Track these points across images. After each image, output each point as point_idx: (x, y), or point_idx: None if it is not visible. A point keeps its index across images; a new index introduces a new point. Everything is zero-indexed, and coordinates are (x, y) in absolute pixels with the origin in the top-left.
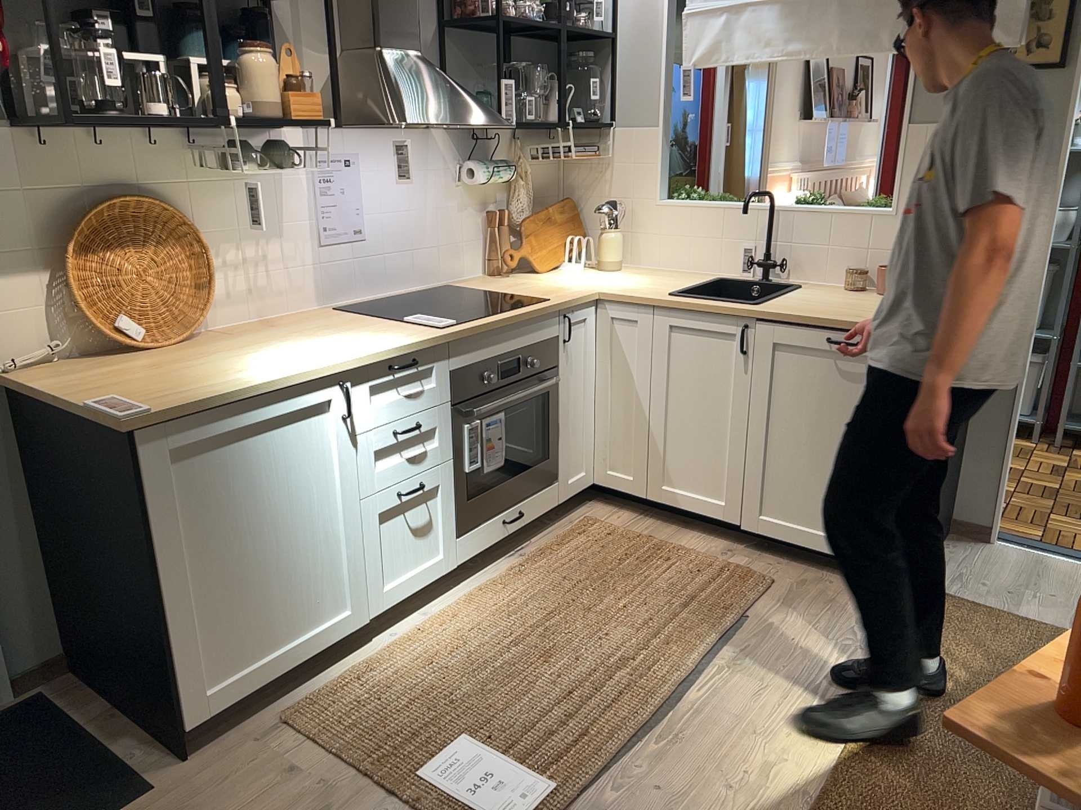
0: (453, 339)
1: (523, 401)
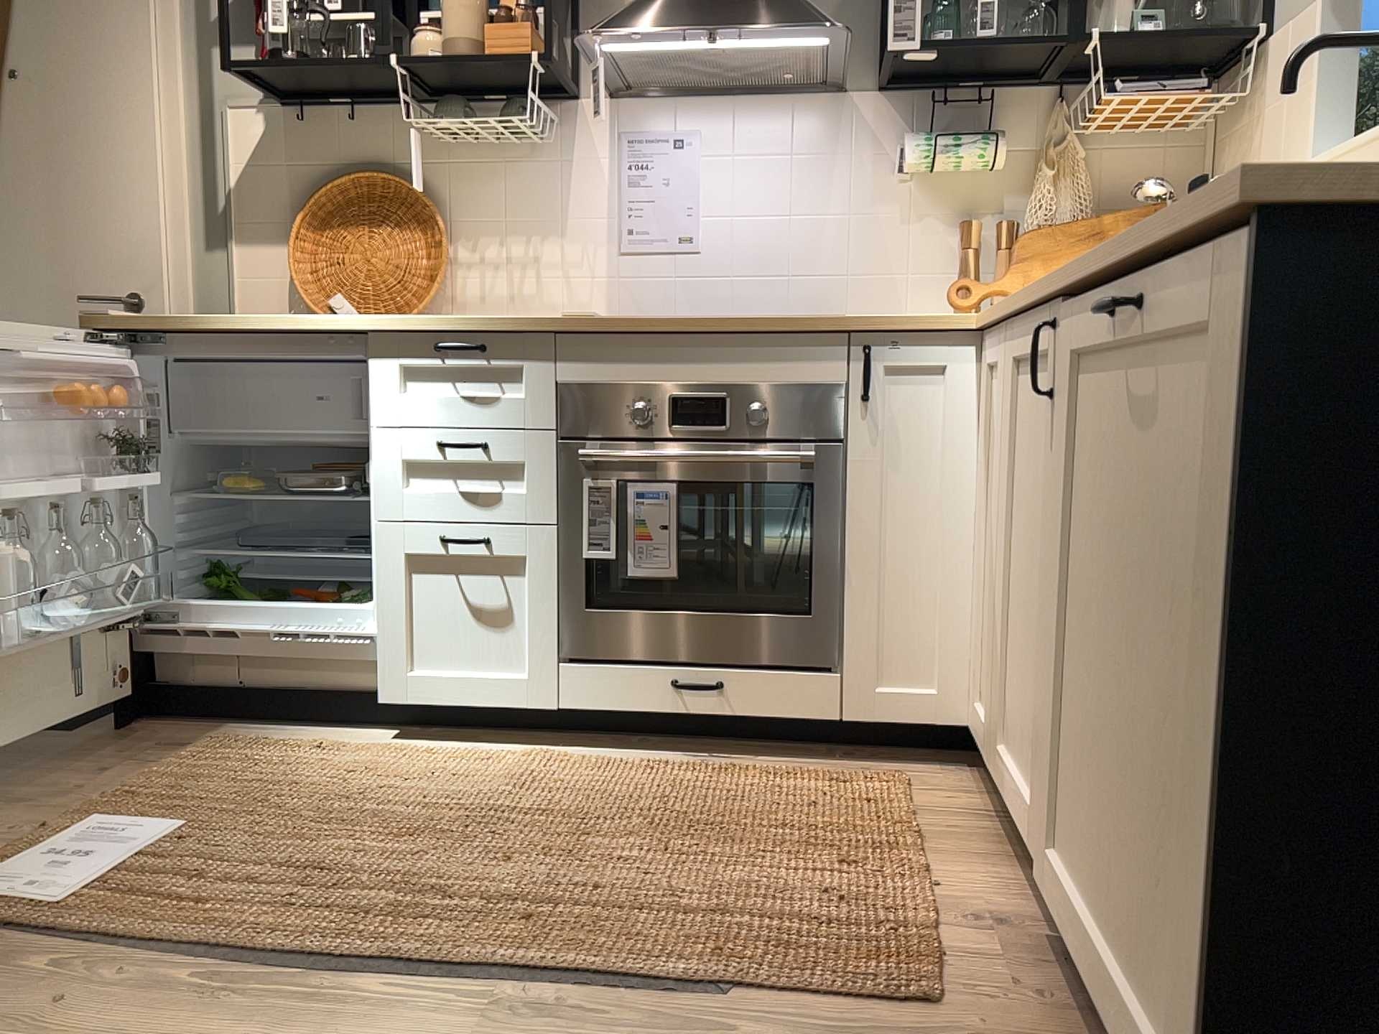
0: (559, 331)
1: (741, 481)
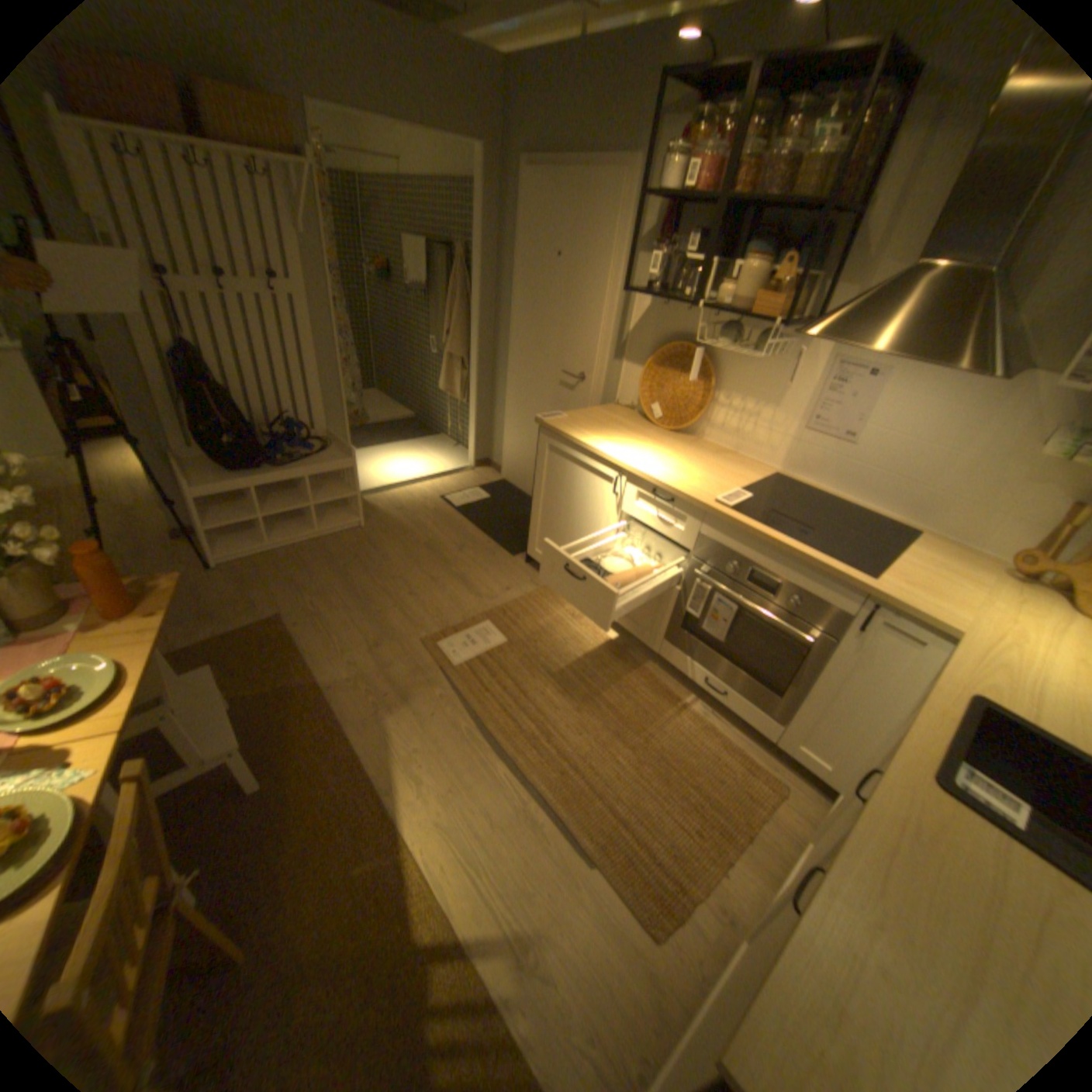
0: (708, 511)
1: (771, 623)
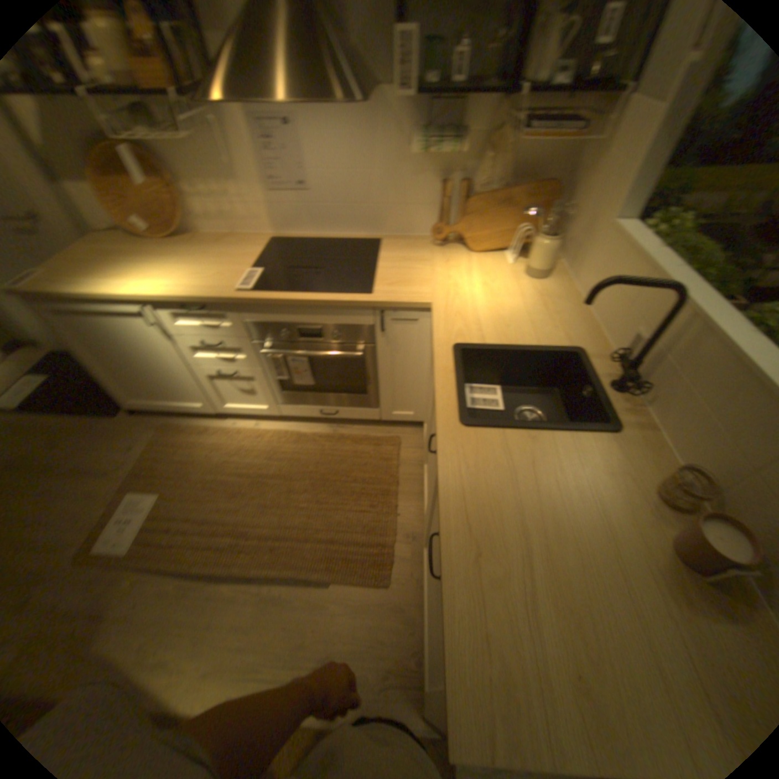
0: (233, 303)
1: (330, 356)
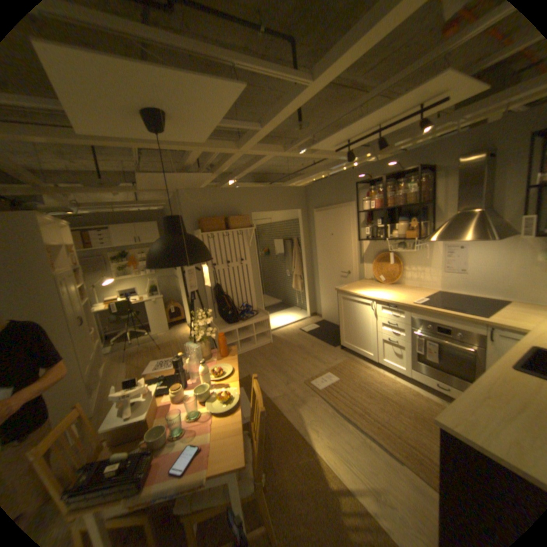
0: (411, 307)
1: (454, 348)
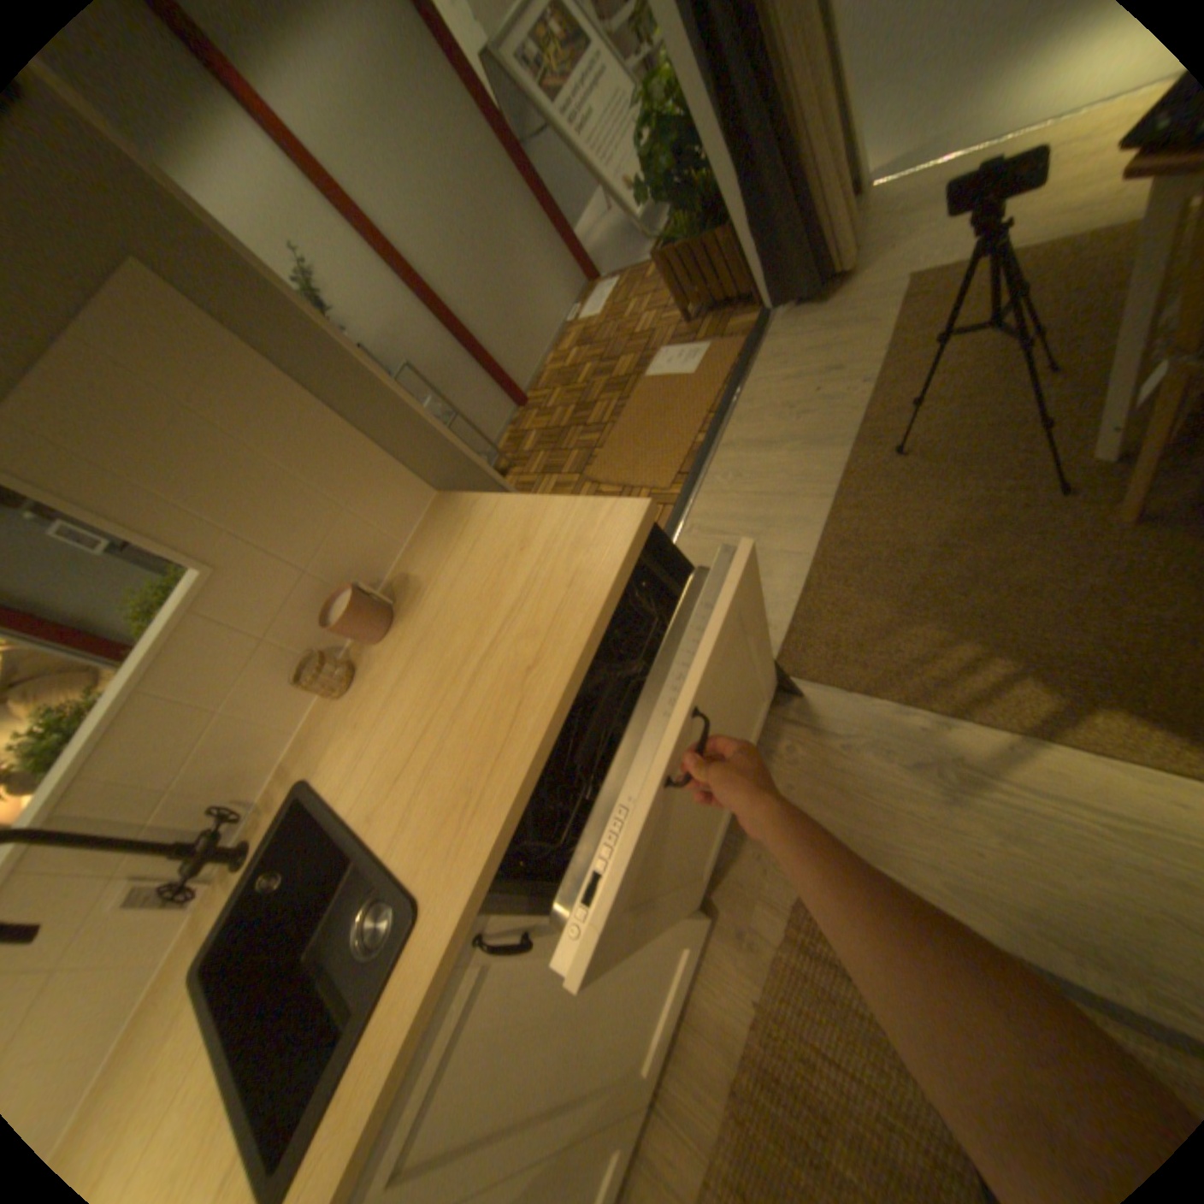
0: None
1: None
